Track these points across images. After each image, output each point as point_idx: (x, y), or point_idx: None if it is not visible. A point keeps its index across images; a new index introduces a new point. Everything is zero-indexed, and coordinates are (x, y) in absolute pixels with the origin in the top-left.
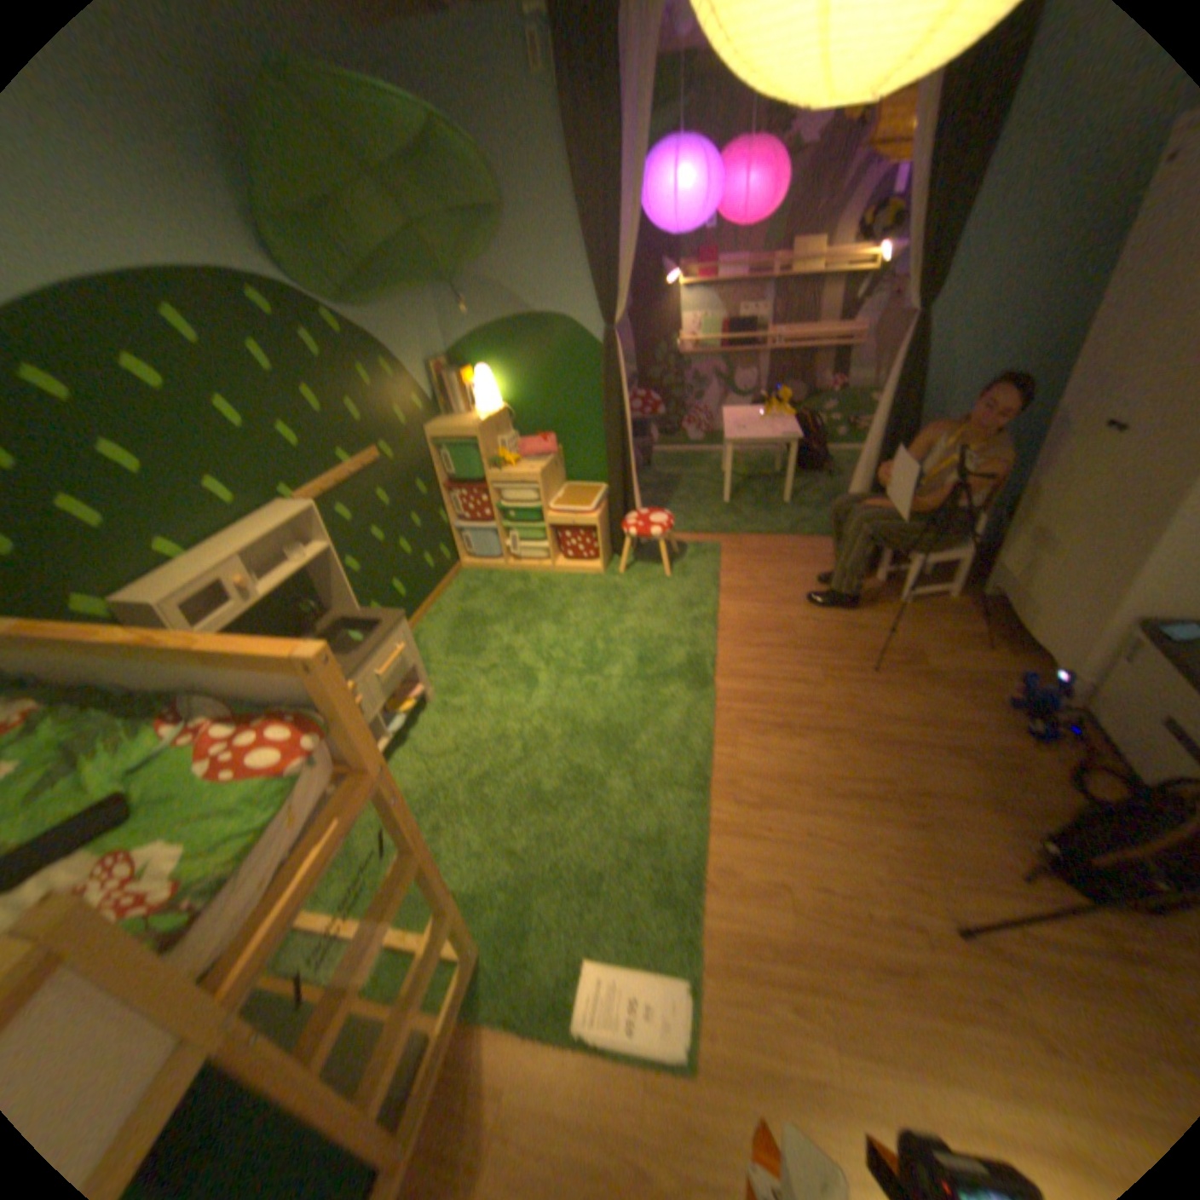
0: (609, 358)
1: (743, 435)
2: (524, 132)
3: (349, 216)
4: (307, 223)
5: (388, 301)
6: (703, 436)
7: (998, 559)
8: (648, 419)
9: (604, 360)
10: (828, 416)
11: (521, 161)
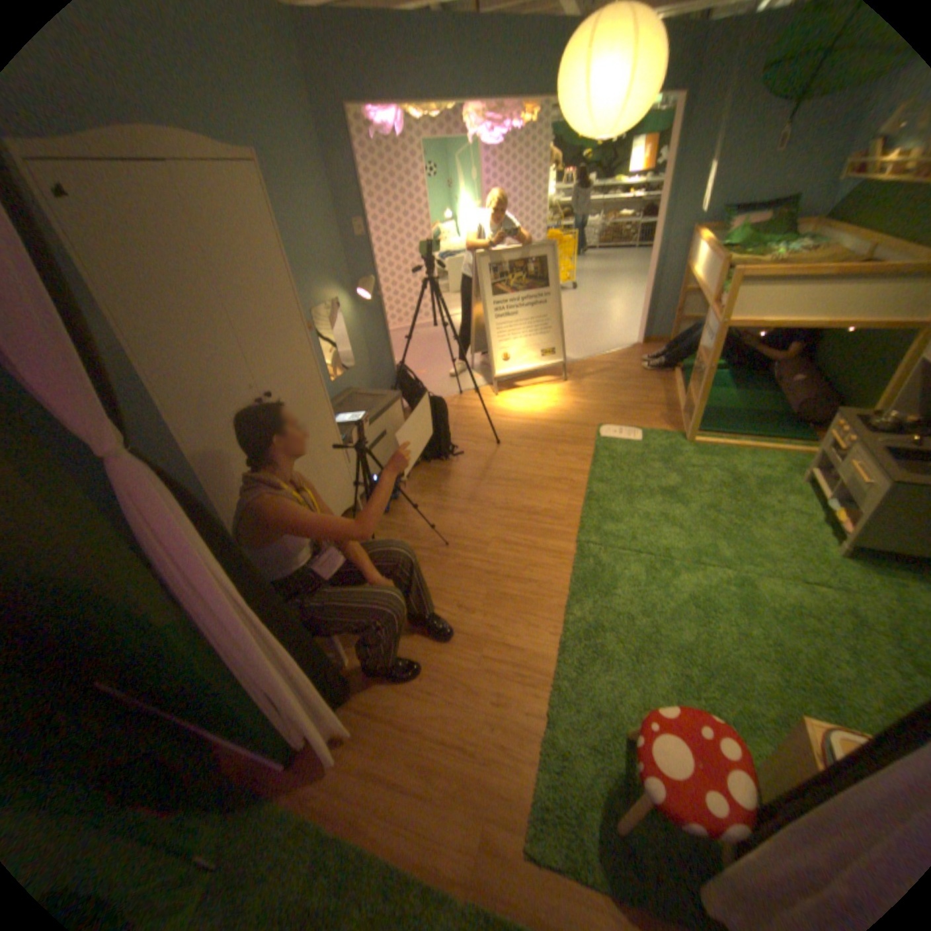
0: None
1: None
2: None
3: None
4: None
5: None
6: None
7: None
8: None
9: None
10: None
11: None
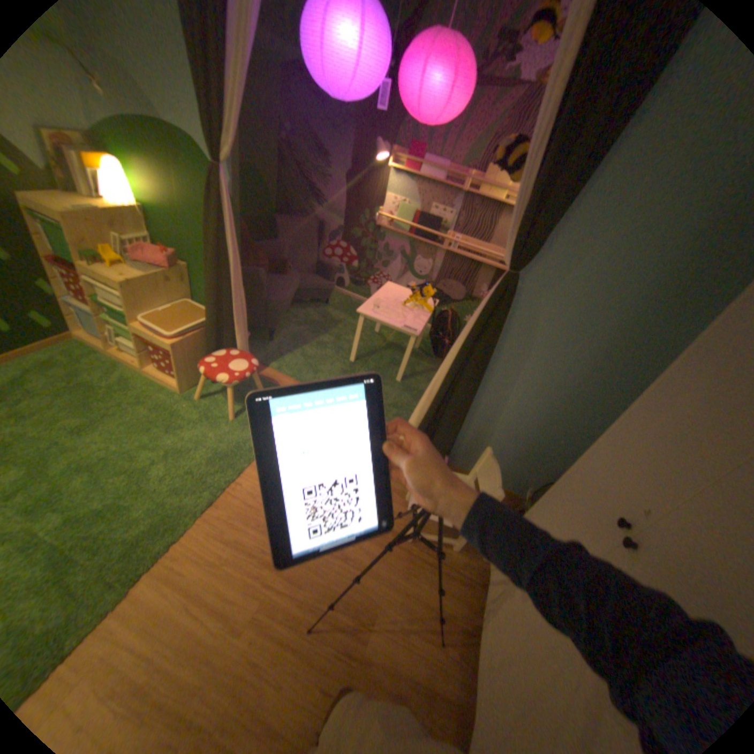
0: (212, 194)
1: (376, 314)
2: None
3: None
4: None
5: None
6: None
7: None
8: (345, 267)
9: (205, 194)
10: None
11: None
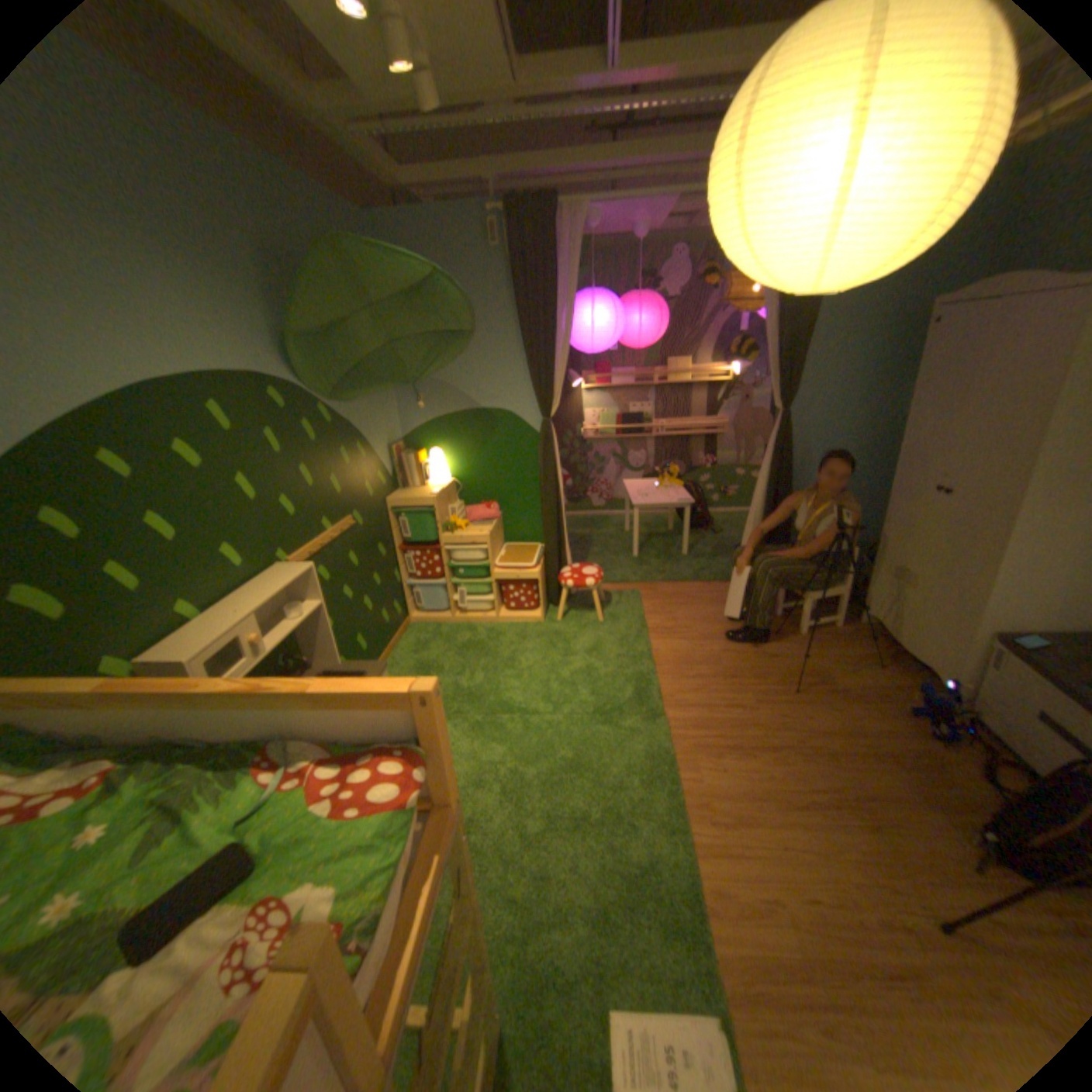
0: (546, 442)
1: (646, 501)
2: (479, 282)
3: (349, 334)
4: (318, 339)
5: (365, 397)
6: (604, 503)
7: (864, 594)
8: None
9: (542, 443)
10: (703, 486)
11: (476, 301)
